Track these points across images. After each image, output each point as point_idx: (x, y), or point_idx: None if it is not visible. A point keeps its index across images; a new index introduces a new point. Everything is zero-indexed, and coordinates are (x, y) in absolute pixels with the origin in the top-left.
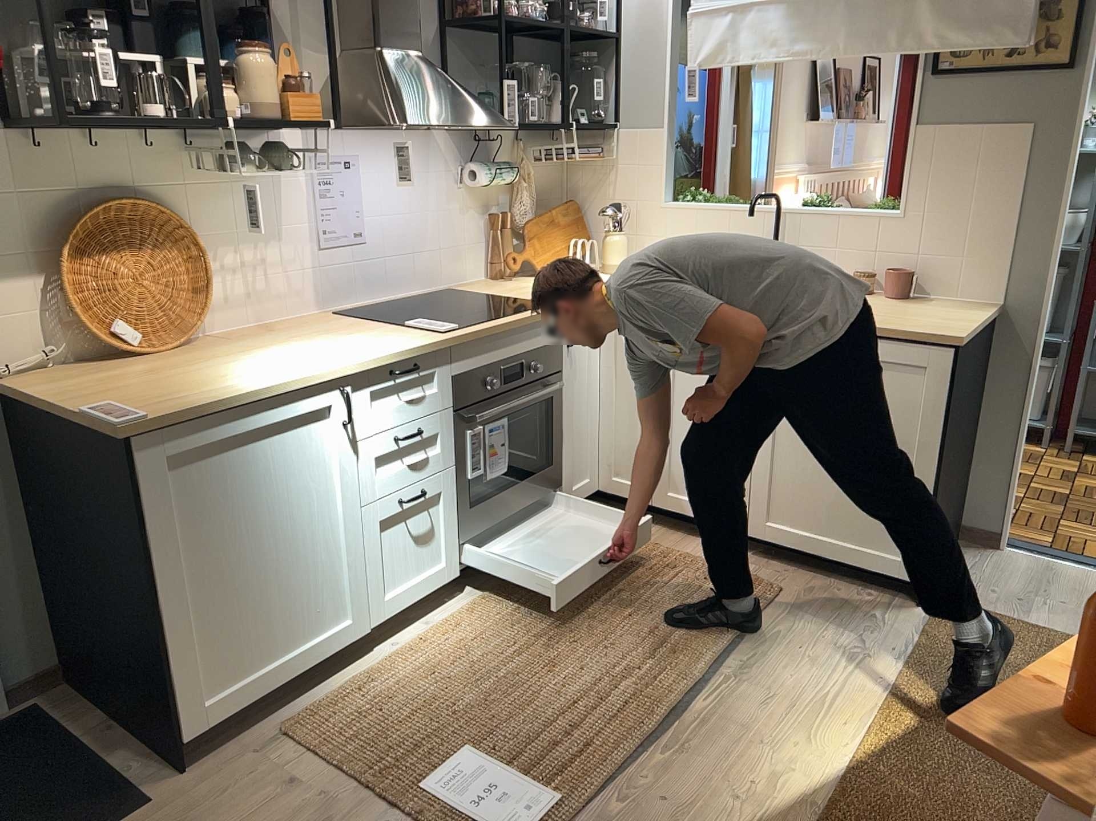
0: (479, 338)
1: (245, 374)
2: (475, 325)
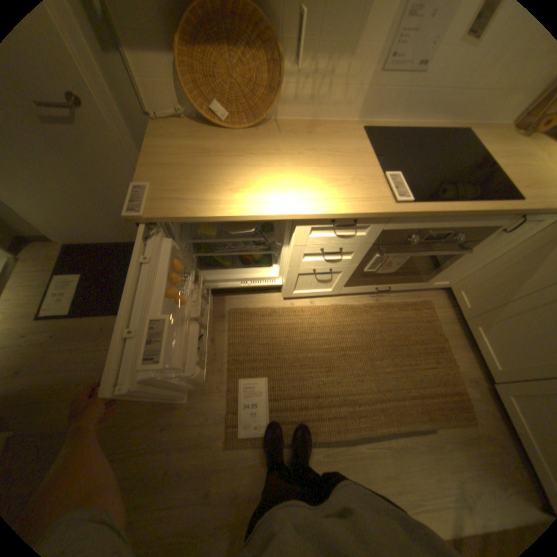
0: (422, 214)
1: (238, 187)
2: (428, 203)
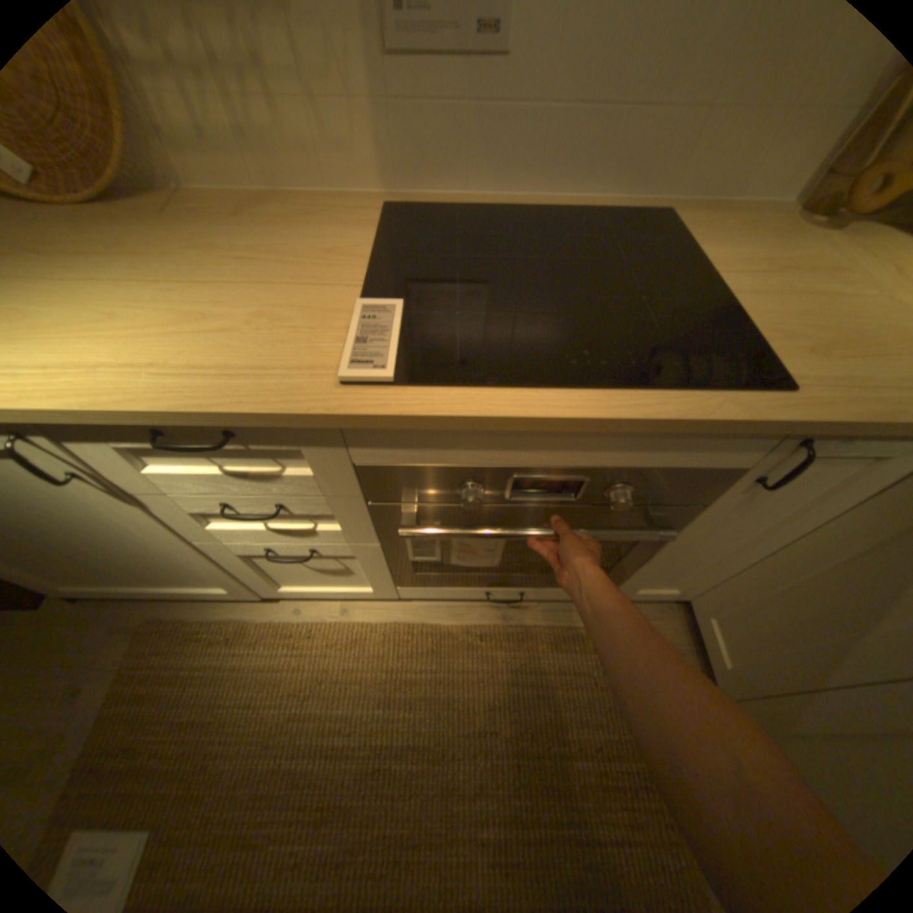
0: (435, 425)
1: None
2: (448, 390)
